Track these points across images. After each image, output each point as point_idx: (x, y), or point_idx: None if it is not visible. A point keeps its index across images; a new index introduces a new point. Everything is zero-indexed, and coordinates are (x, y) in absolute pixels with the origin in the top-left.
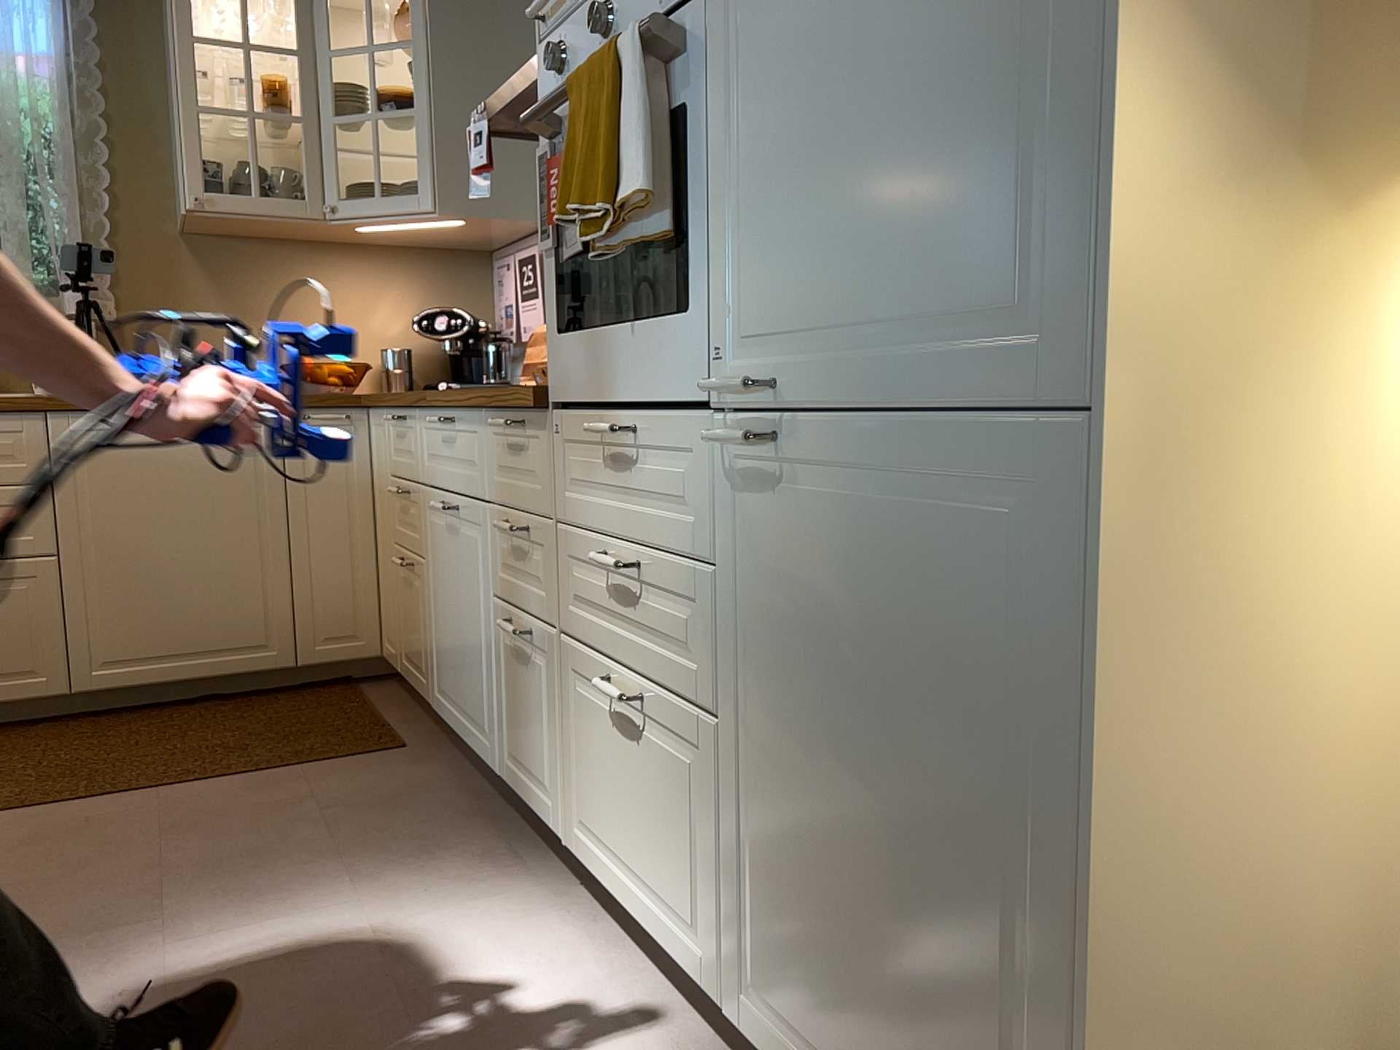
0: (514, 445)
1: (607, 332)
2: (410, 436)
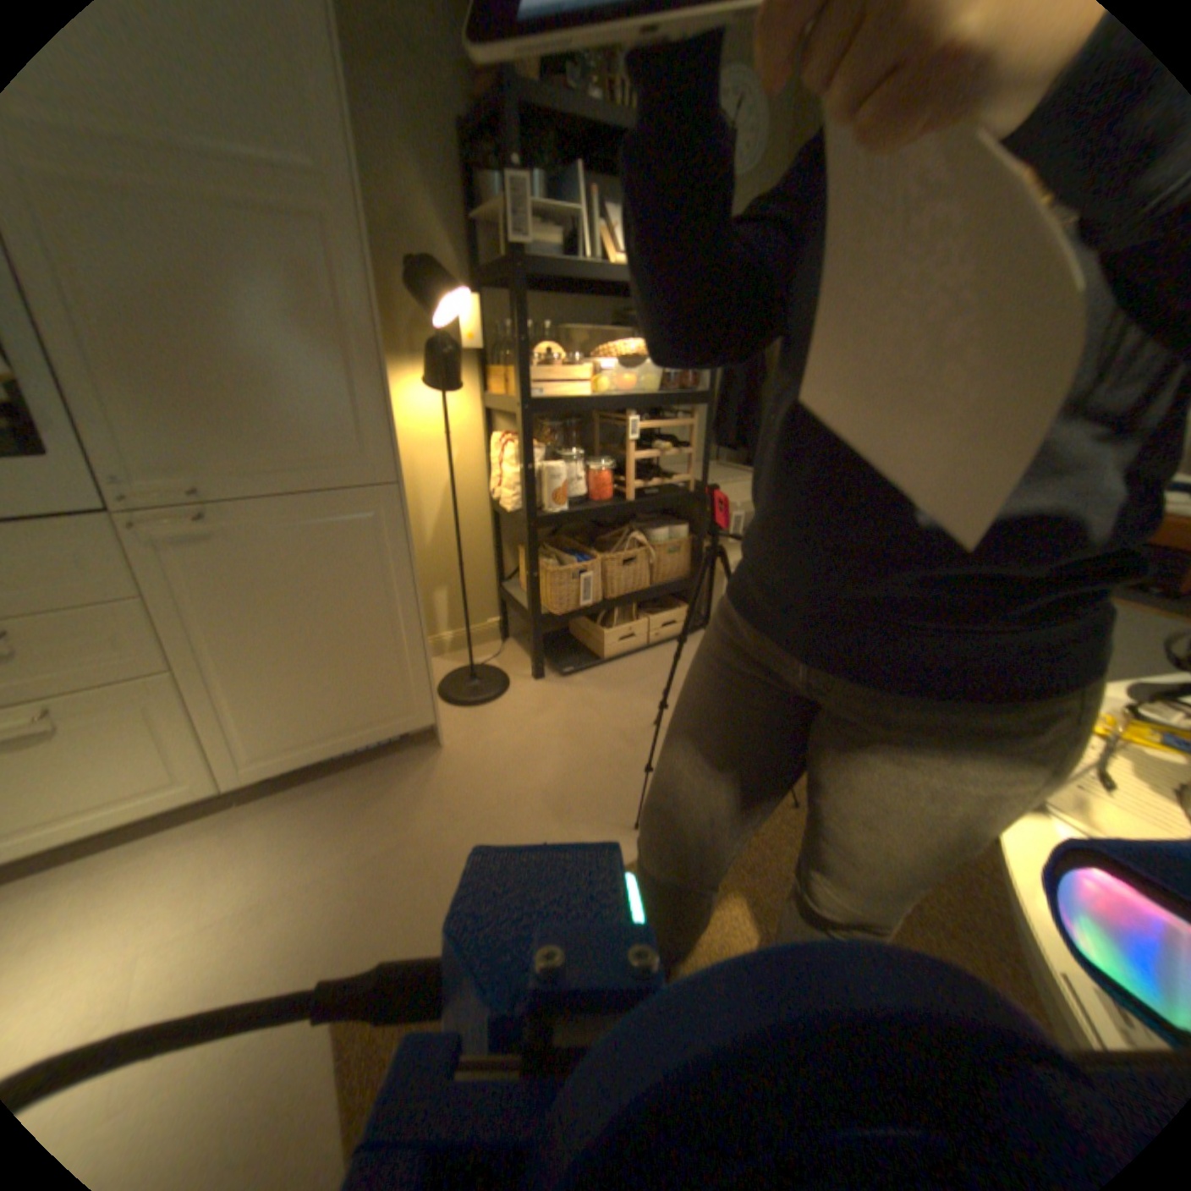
0: None
1: None
2: None
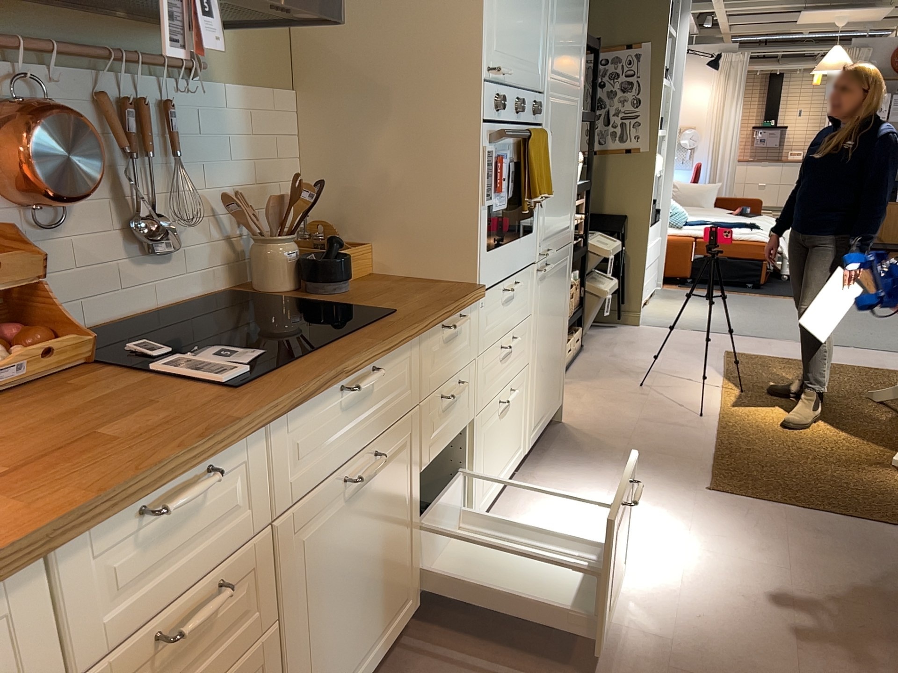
0: (448, 336)
1: (508, 245)
2: (232, 484)
